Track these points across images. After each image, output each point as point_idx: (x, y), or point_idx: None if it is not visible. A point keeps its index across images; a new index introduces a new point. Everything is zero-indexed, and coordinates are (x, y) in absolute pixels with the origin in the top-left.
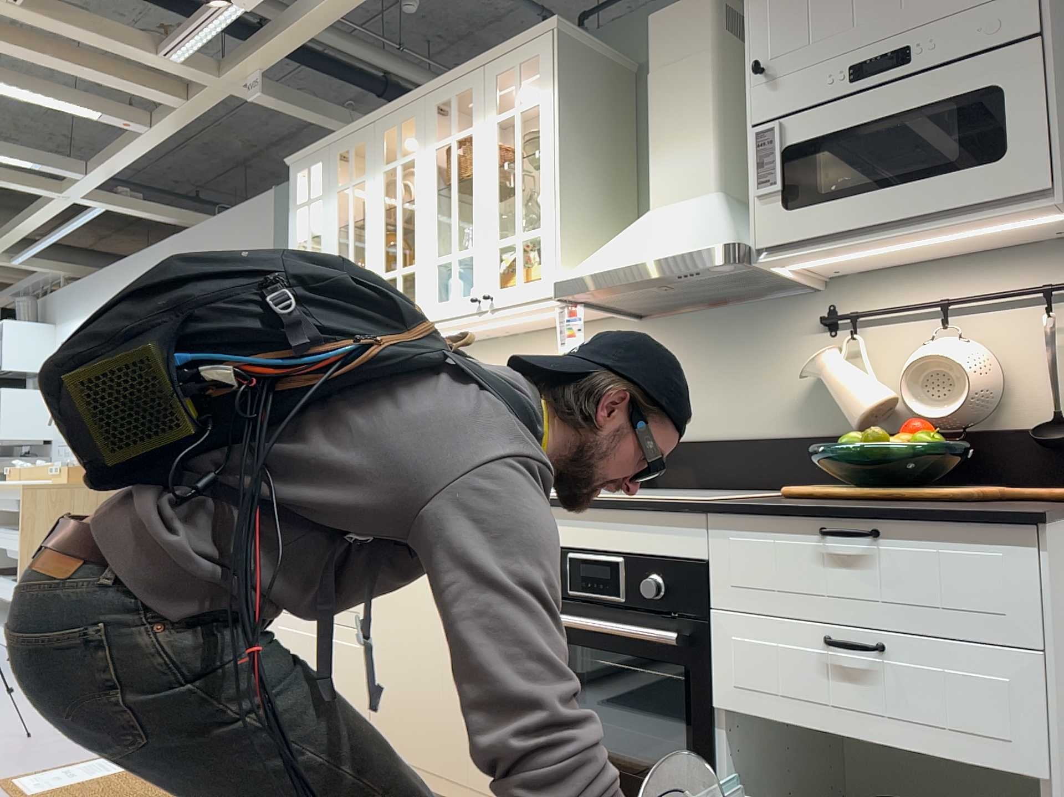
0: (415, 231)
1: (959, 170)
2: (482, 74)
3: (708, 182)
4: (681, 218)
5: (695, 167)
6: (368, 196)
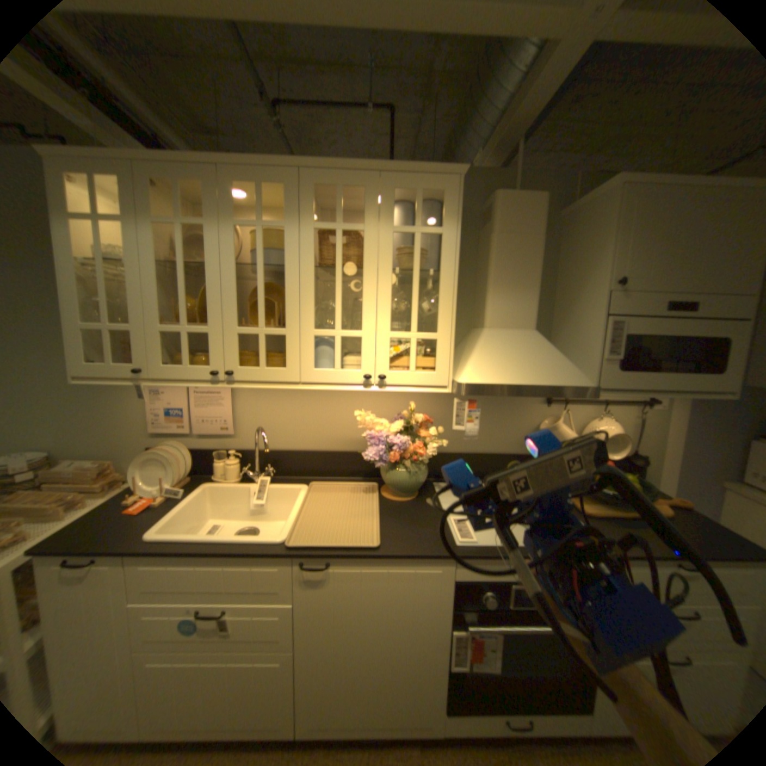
0: (287, 300)
1: (706, 374)
2: (379, 179)
3: (531, 322)
4: (529, 348)
5: (524, 311)
6: (209, 243)
